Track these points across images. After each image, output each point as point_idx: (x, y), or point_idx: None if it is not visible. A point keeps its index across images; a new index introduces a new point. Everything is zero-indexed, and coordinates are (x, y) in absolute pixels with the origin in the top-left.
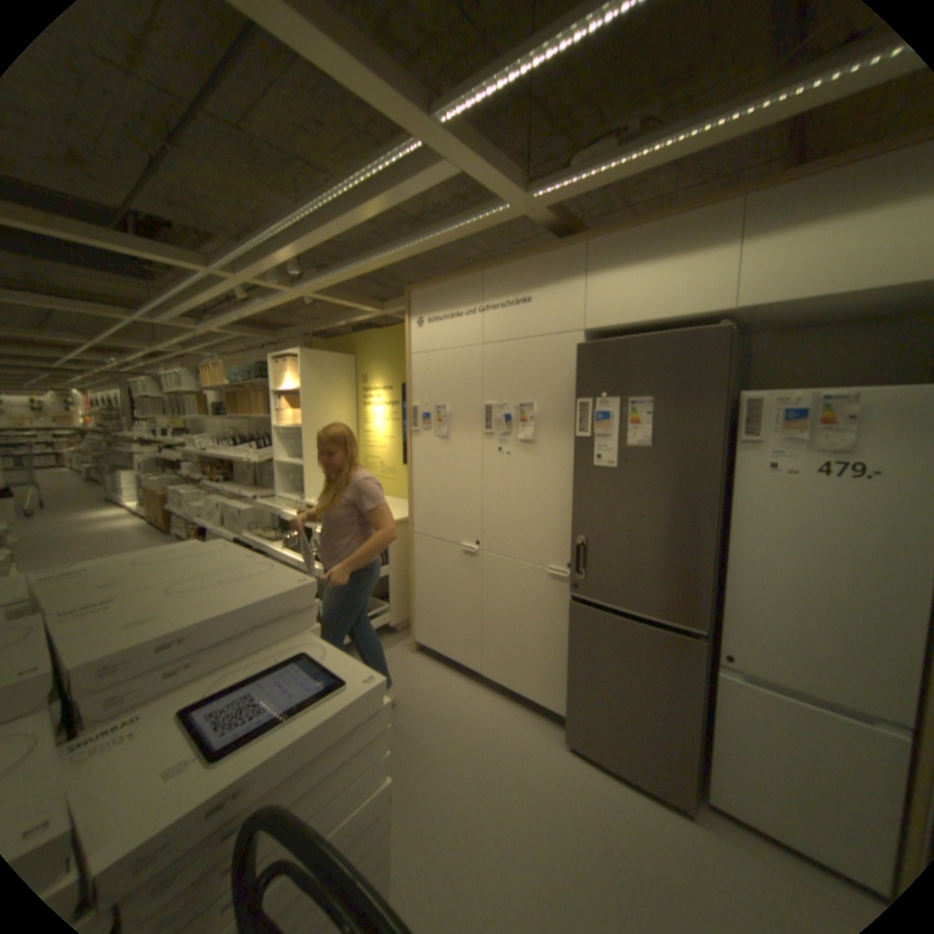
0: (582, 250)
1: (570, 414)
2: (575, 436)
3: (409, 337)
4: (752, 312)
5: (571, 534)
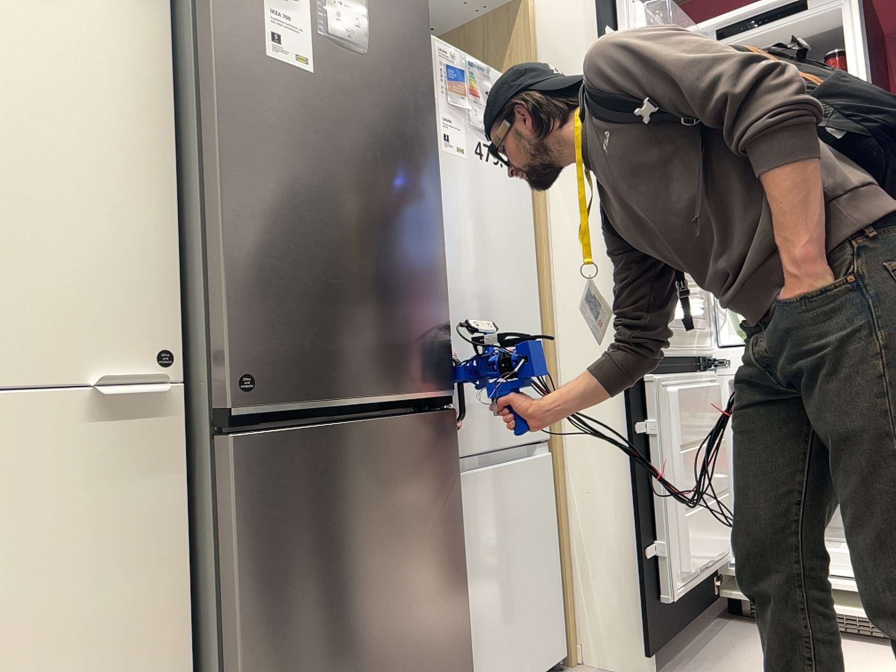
0: None
1: None
2: None
3: None
4: None
5: (159, 260)
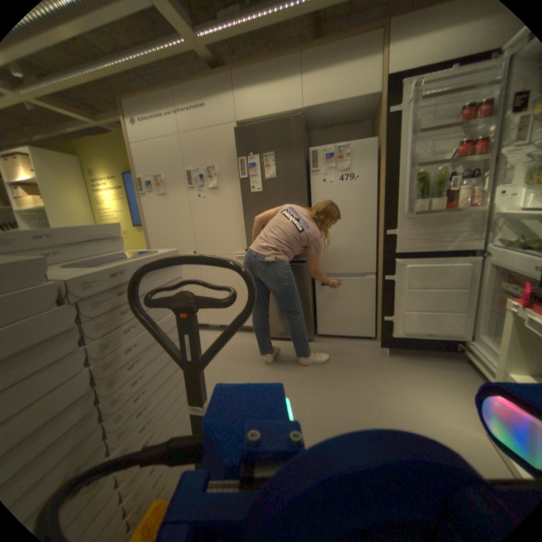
0: (227, 75)
1: (235, 169)
2: (239, 181)
3: (125, 132)
4: (308, 111)
5: (244, 233)
